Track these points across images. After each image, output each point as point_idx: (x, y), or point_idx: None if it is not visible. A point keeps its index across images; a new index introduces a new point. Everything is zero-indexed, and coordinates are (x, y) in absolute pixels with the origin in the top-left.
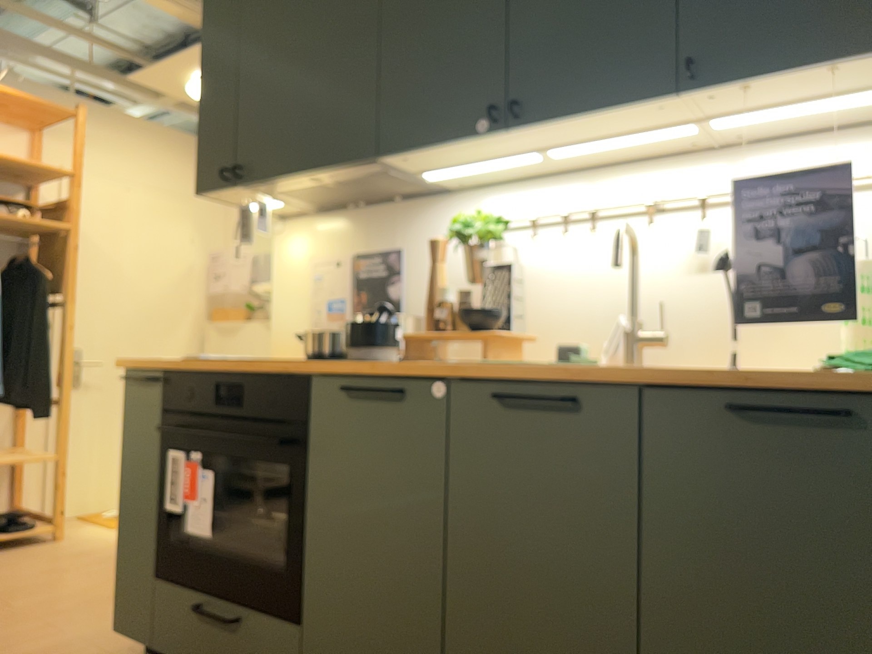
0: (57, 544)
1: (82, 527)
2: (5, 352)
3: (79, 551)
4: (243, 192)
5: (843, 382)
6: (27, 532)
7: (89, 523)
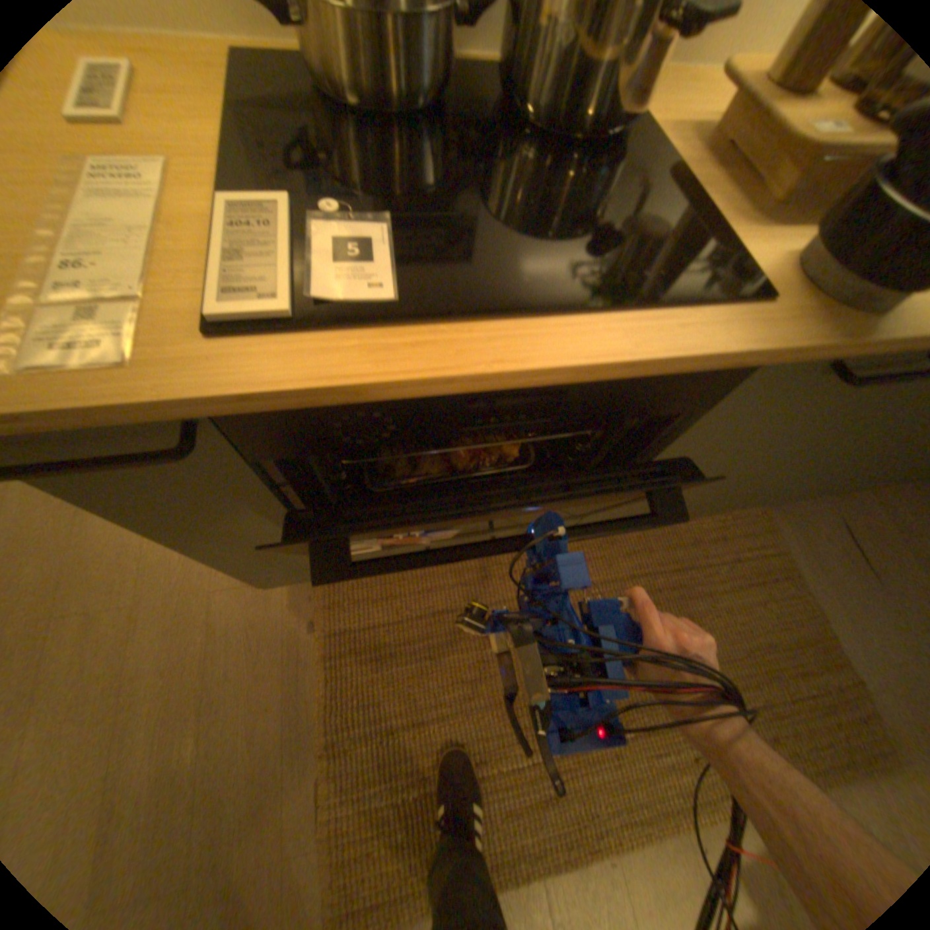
0: None
1: None
2: None
3: None
4: None
5: None
6: None
7: None
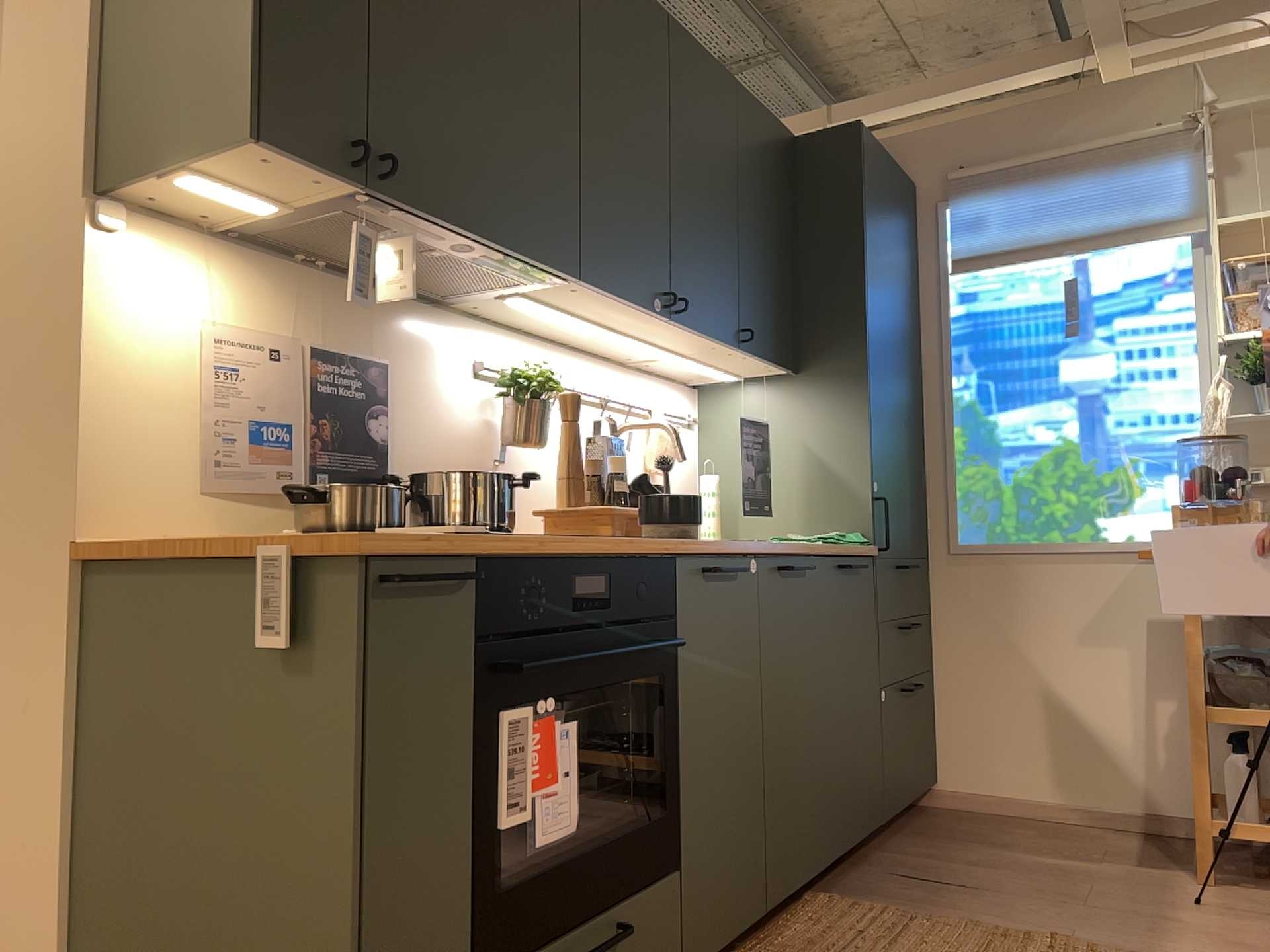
0: None
1: None
2: None
3: None
4: (322, 185)
5: (855, 550)
6: None
7: None
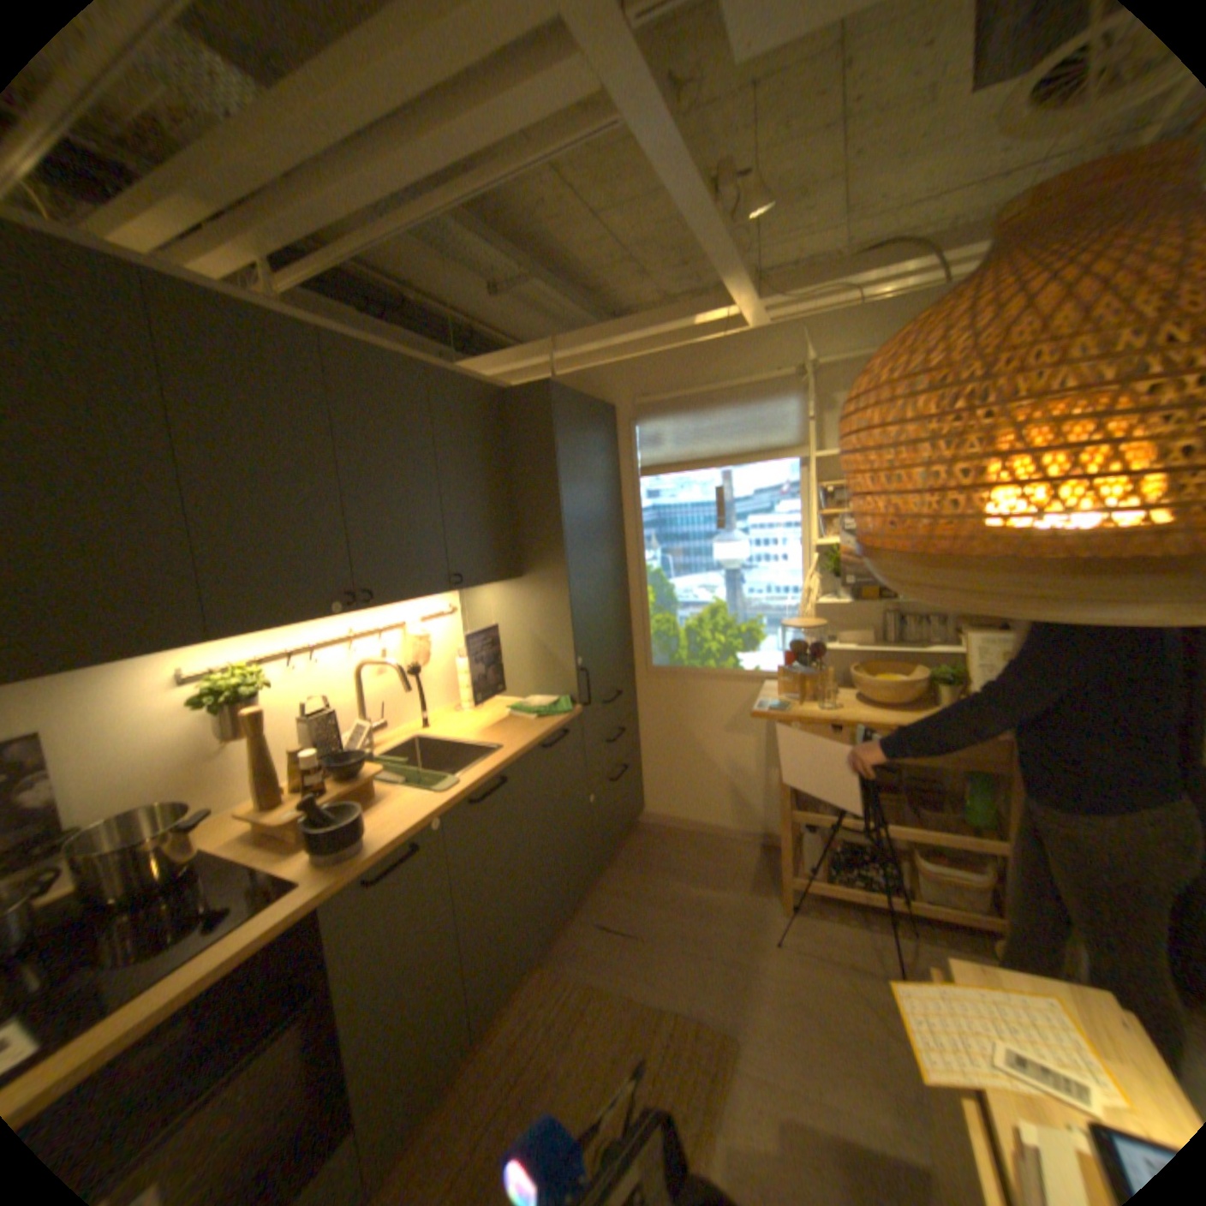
0: None
1: None
2: None
3: None
4: None
5: (557, 722)
6: None
7: None
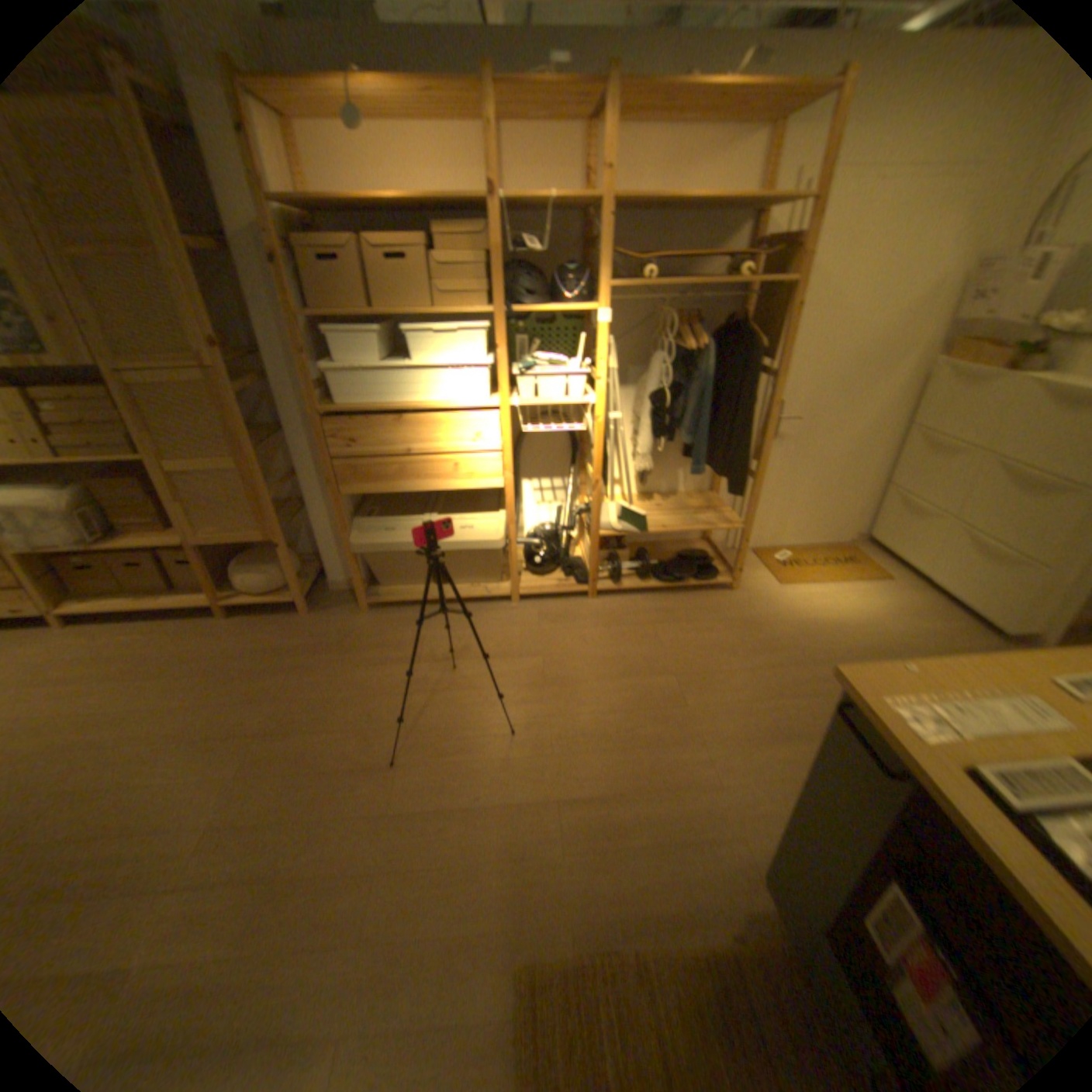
0: (734, 594)
1: (757, 569)
2: (711, 415)
3: (752, 616)
4: None
5: None
6: (713, 579)
7: (763, 564)
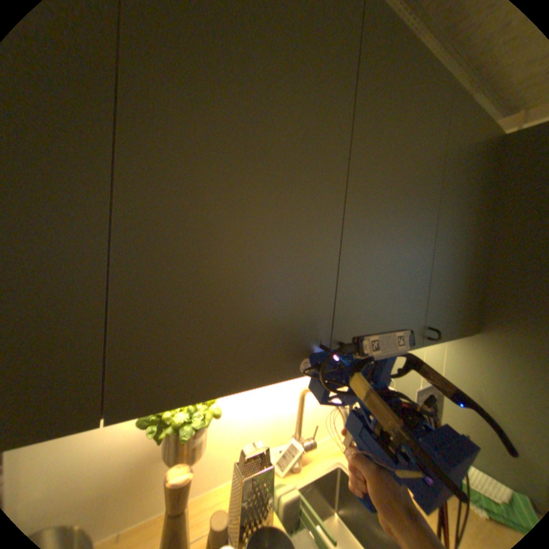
0: None
1: None
2: None
3: None
4: None
5: None
6: None
7: None
